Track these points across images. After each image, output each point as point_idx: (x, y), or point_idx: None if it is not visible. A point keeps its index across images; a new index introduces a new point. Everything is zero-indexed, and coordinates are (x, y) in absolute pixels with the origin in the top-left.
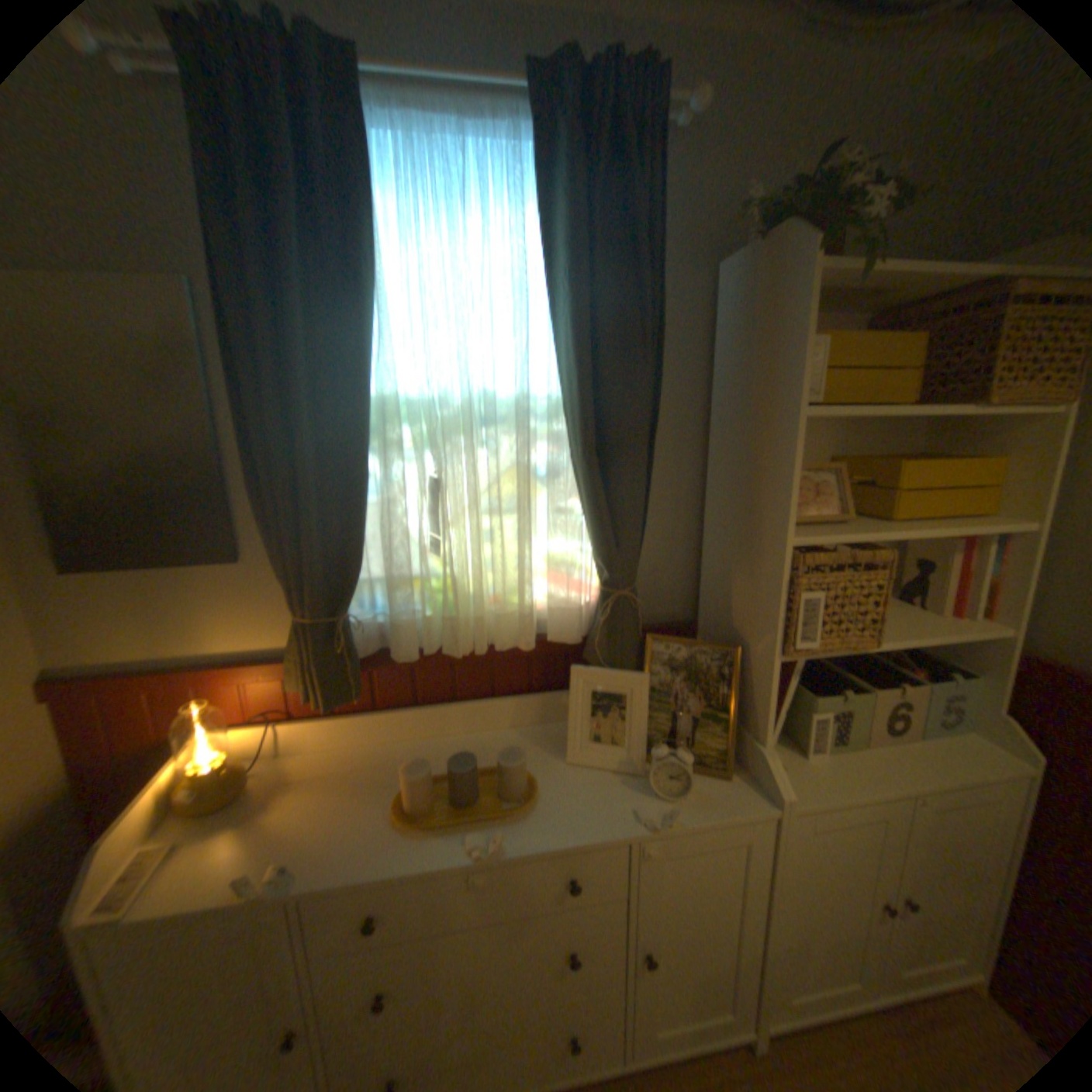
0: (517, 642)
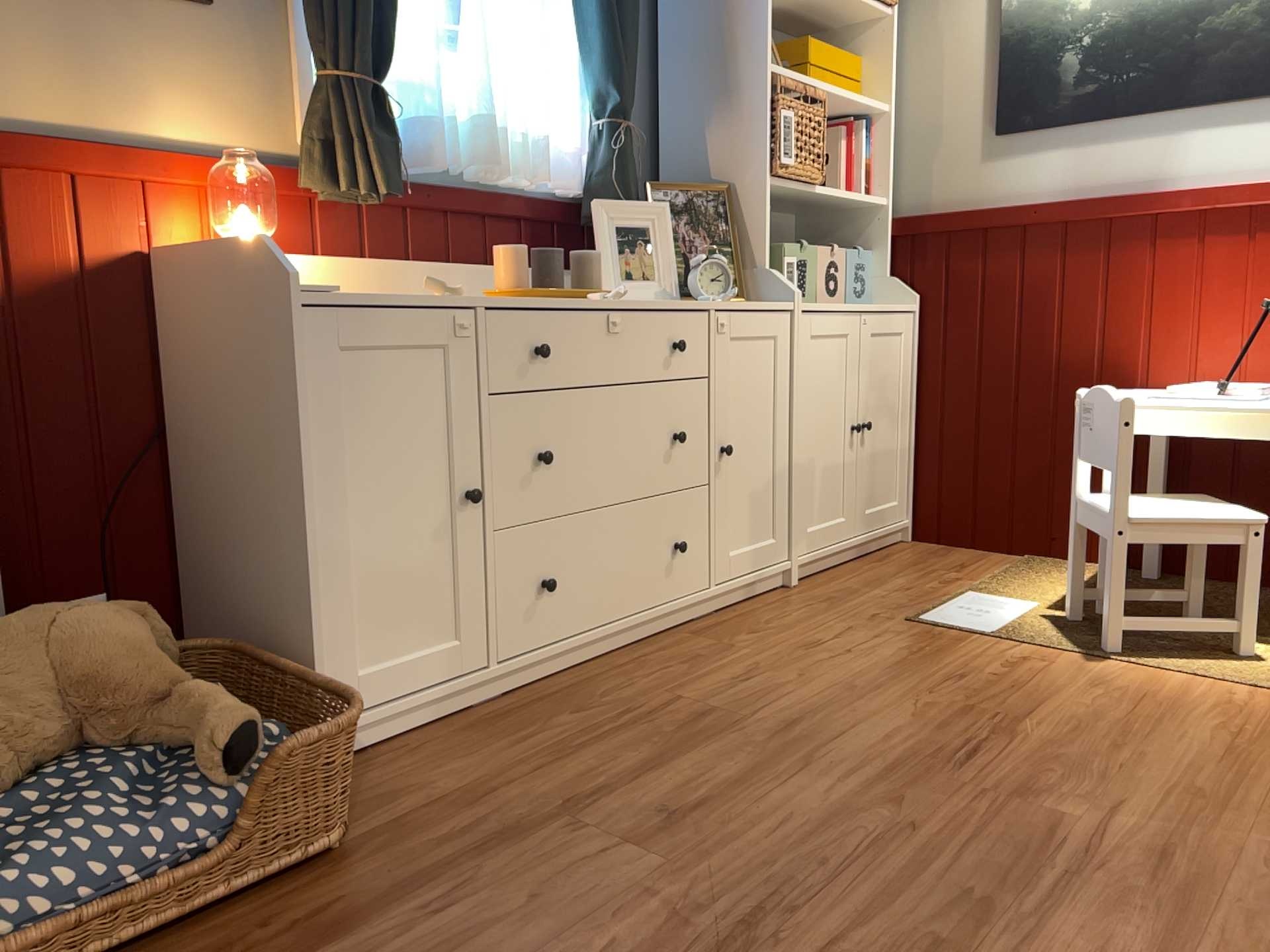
0: (533, 176)
